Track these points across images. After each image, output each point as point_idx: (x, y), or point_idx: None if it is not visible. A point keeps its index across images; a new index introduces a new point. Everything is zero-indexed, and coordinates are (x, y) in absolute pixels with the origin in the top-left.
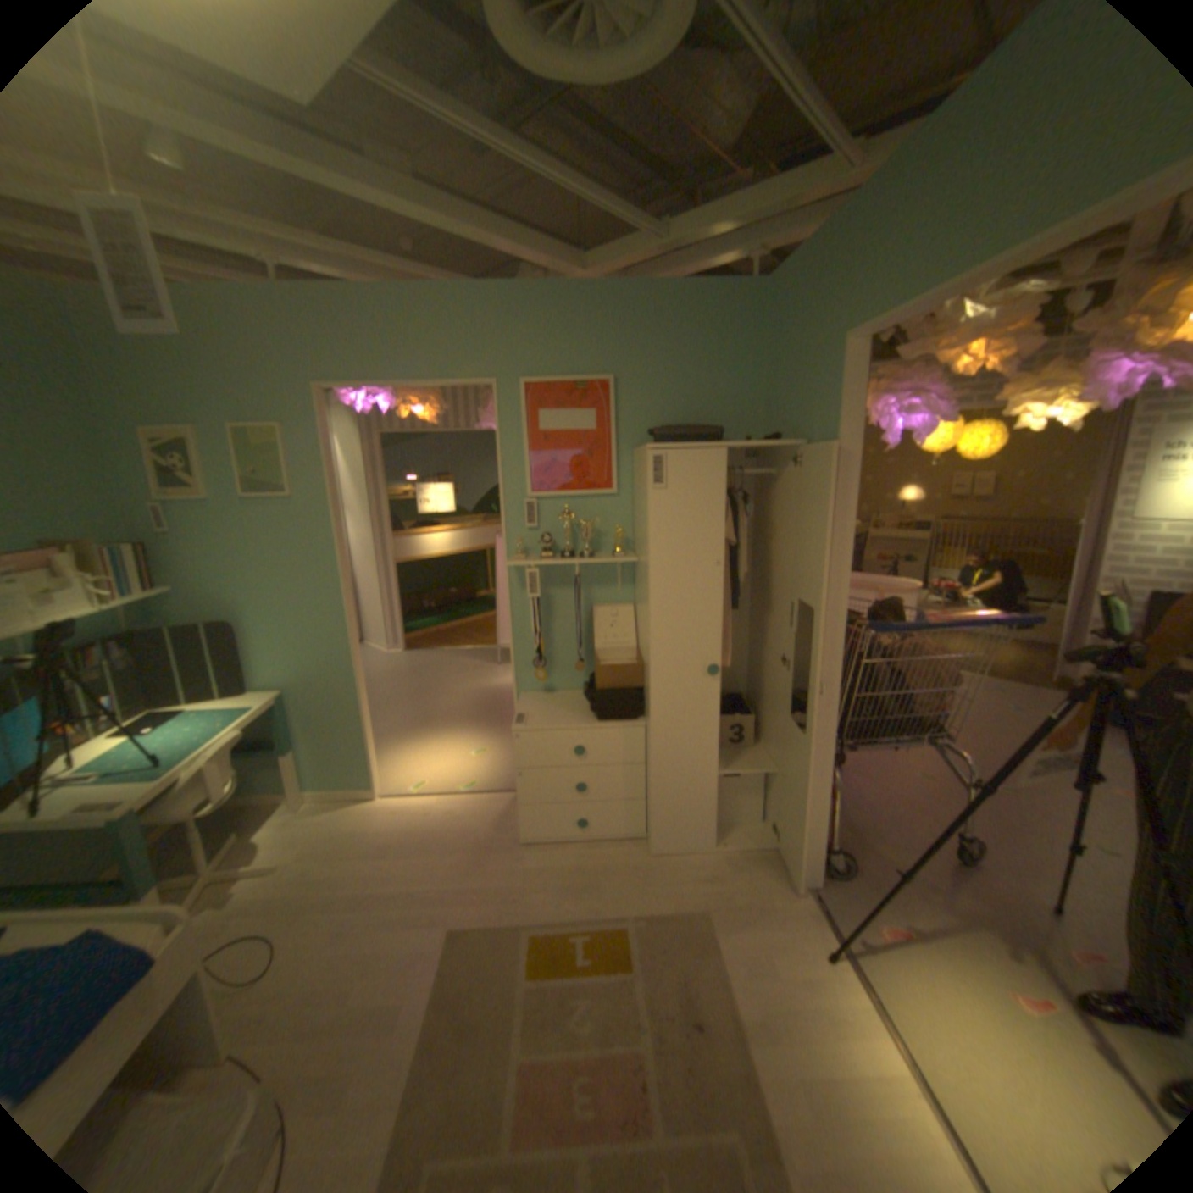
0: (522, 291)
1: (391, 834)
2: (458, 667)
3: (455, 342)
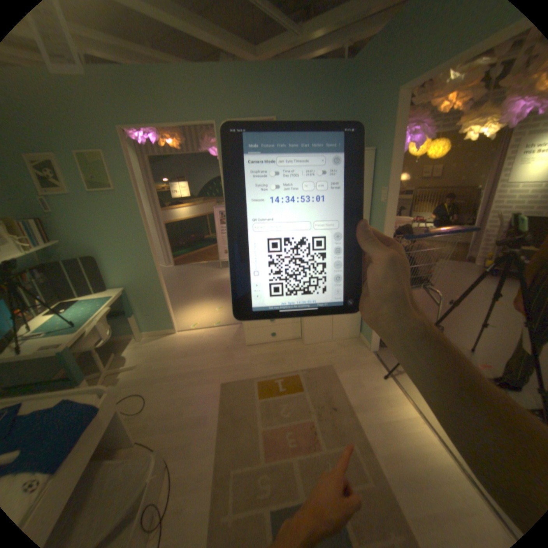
0: (225, 69)
1: (186, 346)
2: (202, 271)
3: (192, 100)
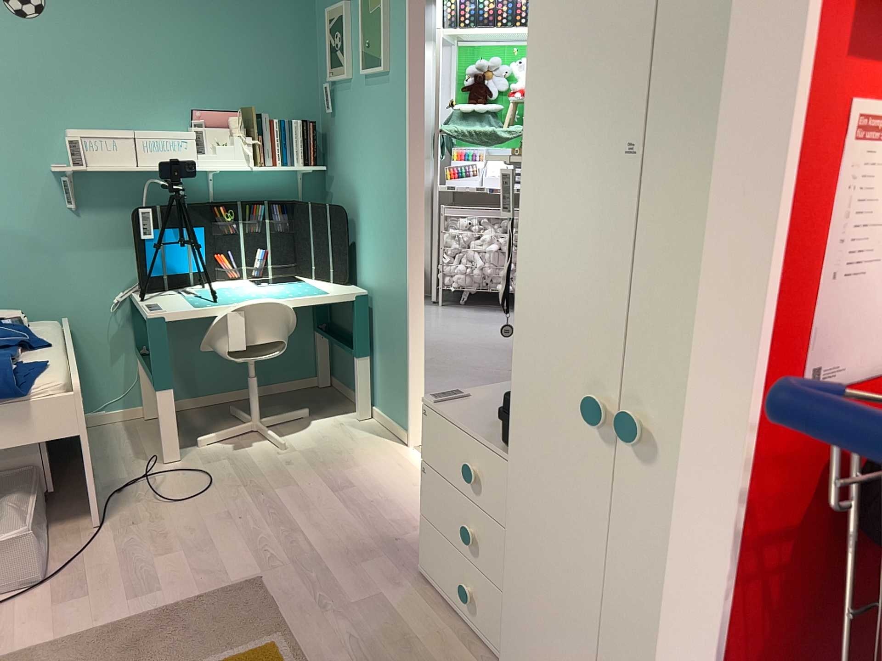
0: None
1: (371, 478)
2: None
3: None
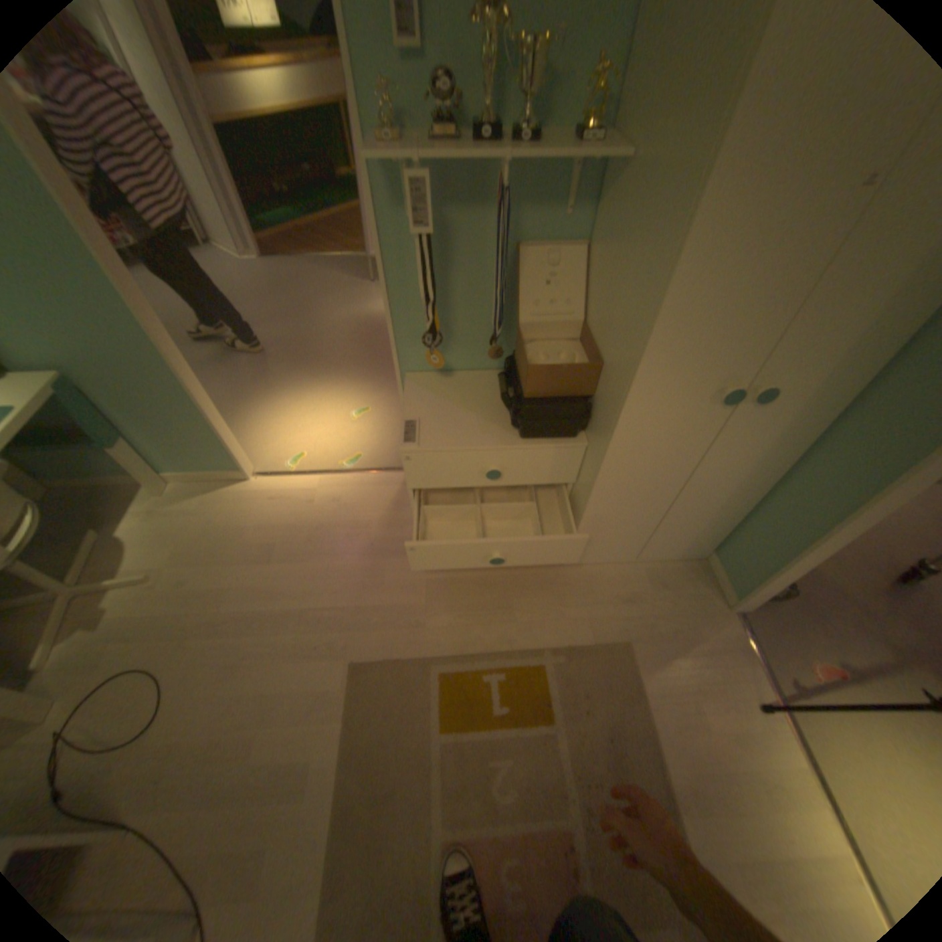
0: None
1: (273, 527)
2: (325, 285)
3: None
